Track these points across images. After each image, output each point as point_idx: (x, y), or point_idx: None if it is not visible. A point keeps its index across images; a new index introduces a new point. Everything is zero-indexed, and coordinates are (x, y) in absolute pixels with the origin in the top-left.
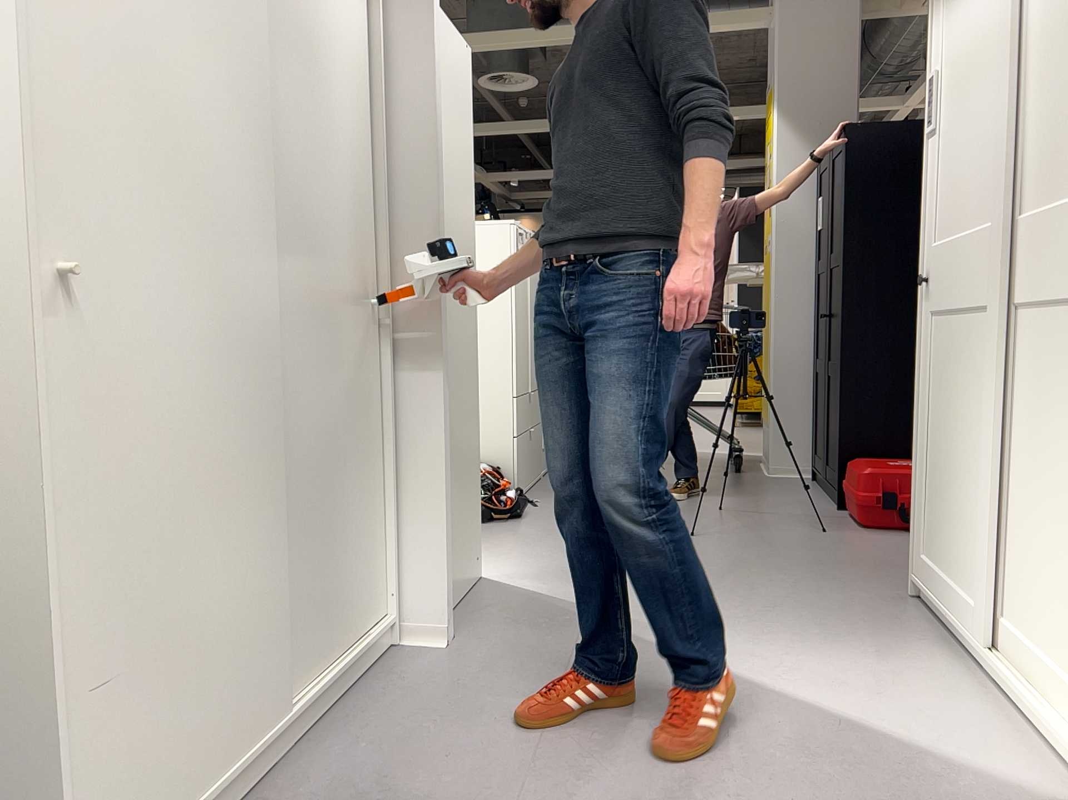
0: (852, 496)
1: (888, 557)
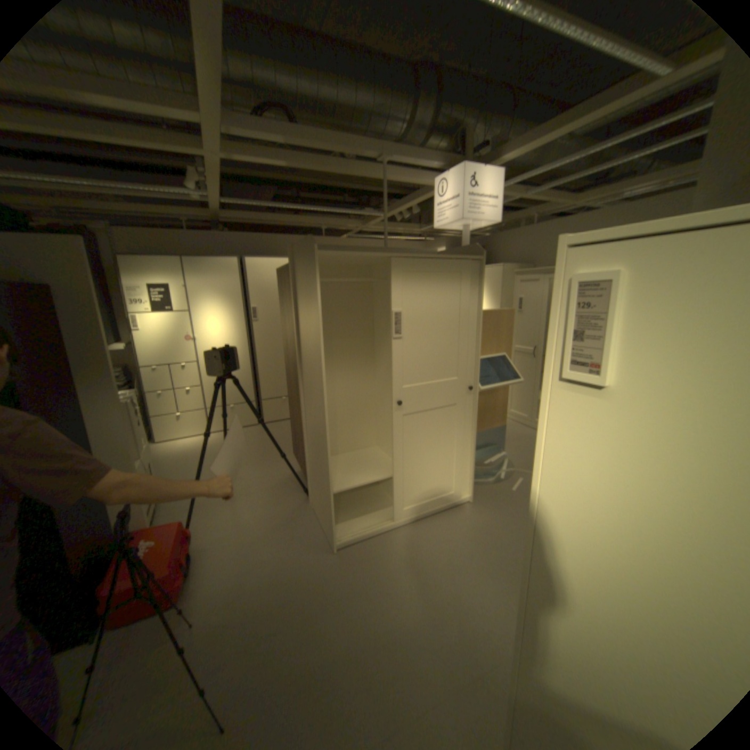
0: (170, 593)
1: (264, 575)
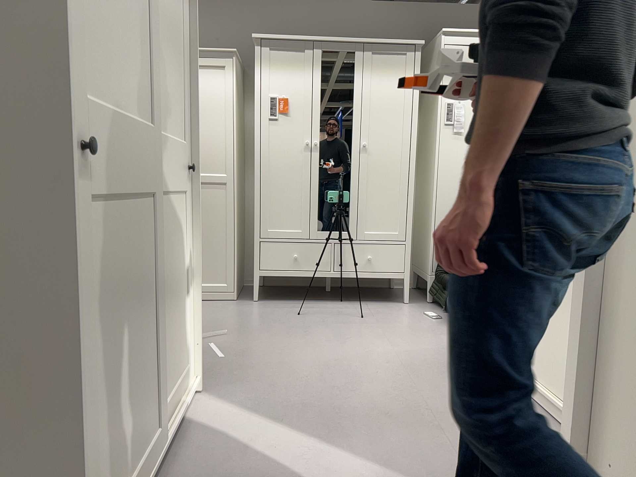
0: None
1: None
